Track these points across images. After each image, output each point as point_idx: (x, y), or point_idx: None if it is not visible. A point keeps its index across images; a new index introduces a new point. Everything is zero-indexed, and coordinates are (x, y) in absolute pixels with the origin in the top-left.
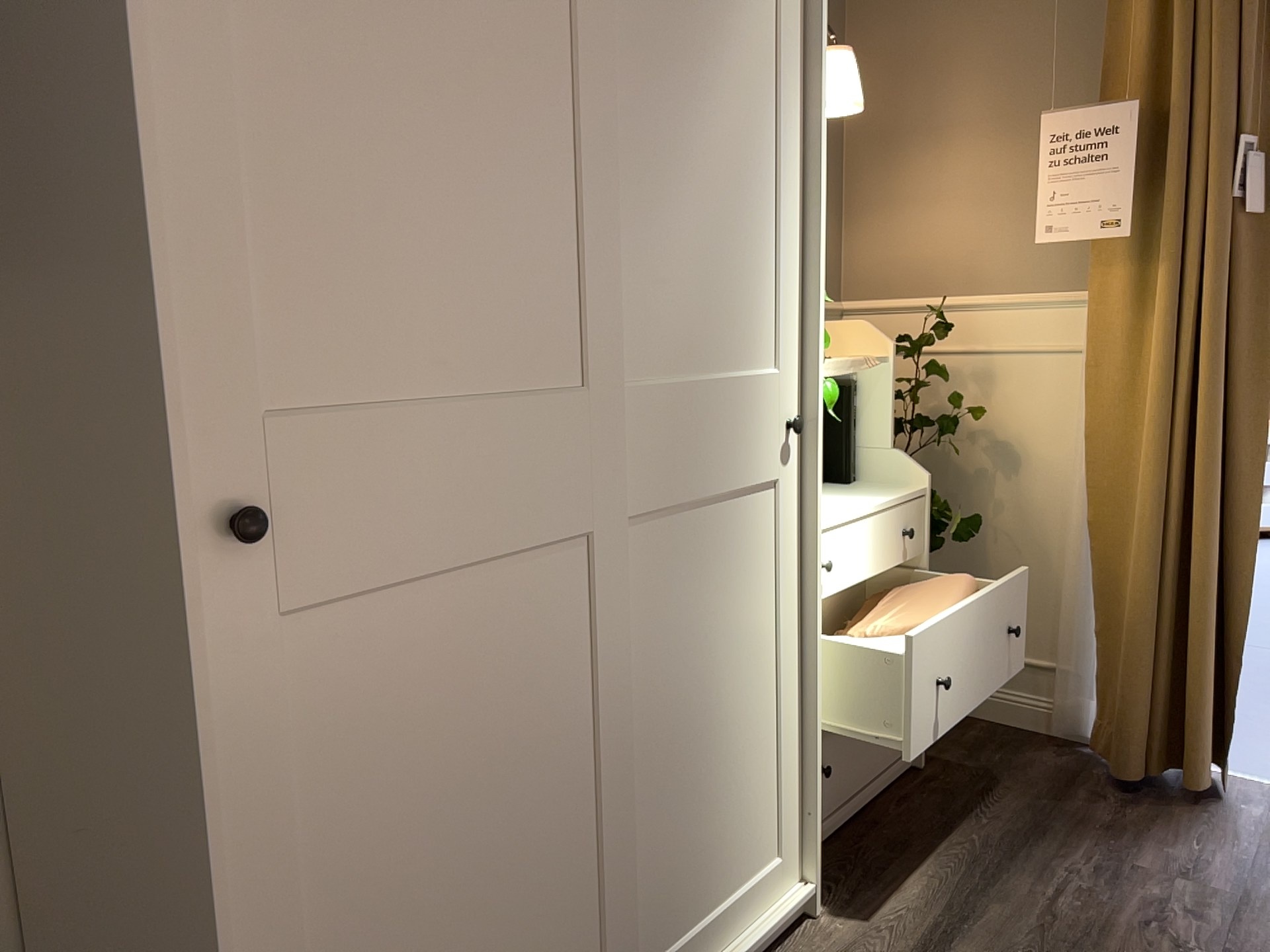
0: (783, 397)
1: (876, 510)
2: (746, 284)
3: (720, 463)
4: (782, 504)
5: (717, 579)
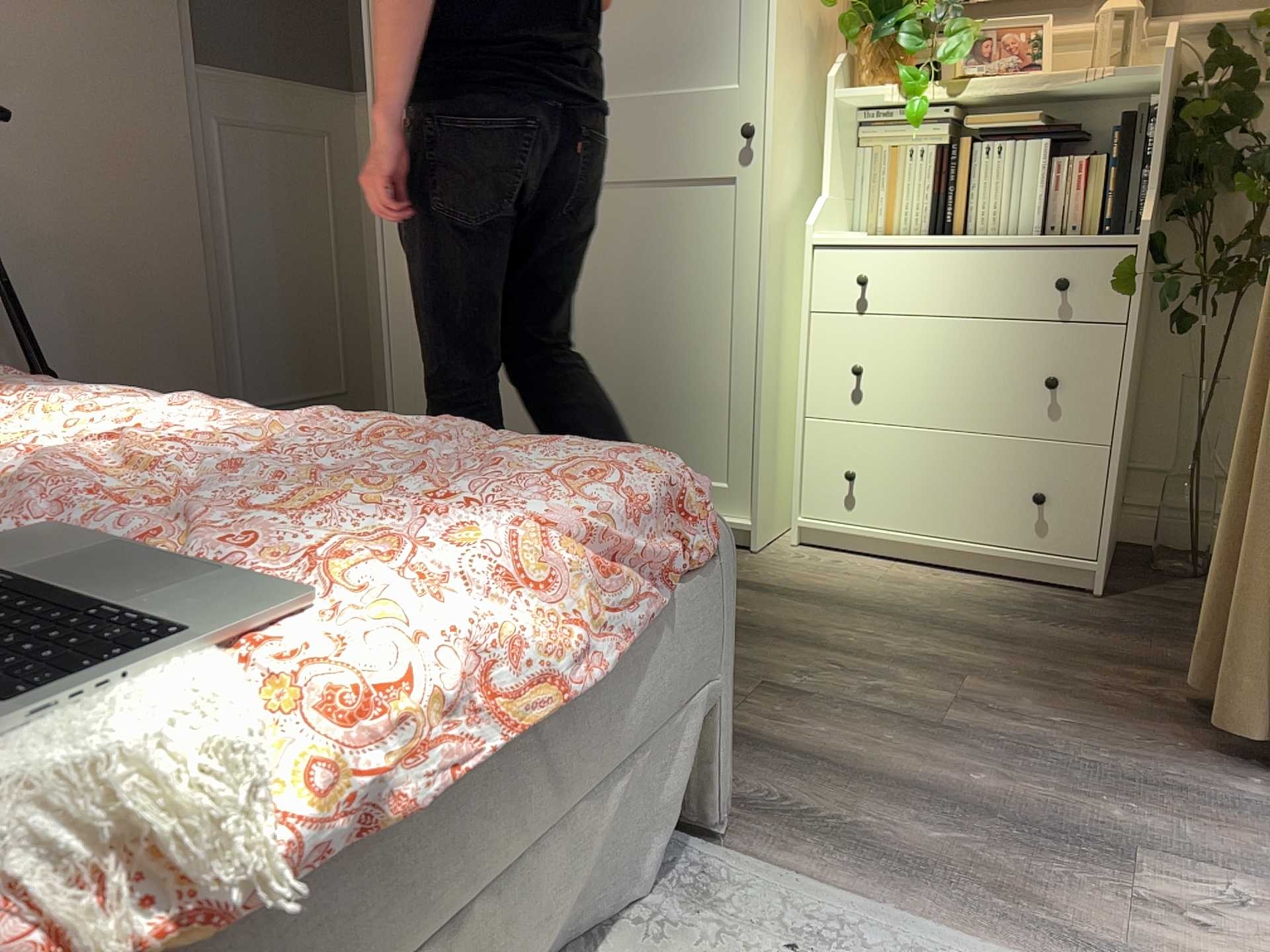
0: (745, 107)
1: (998, 248)
2: (702, 15)
3: (663, 157)
4: (742, 200)
5: (662, 244)
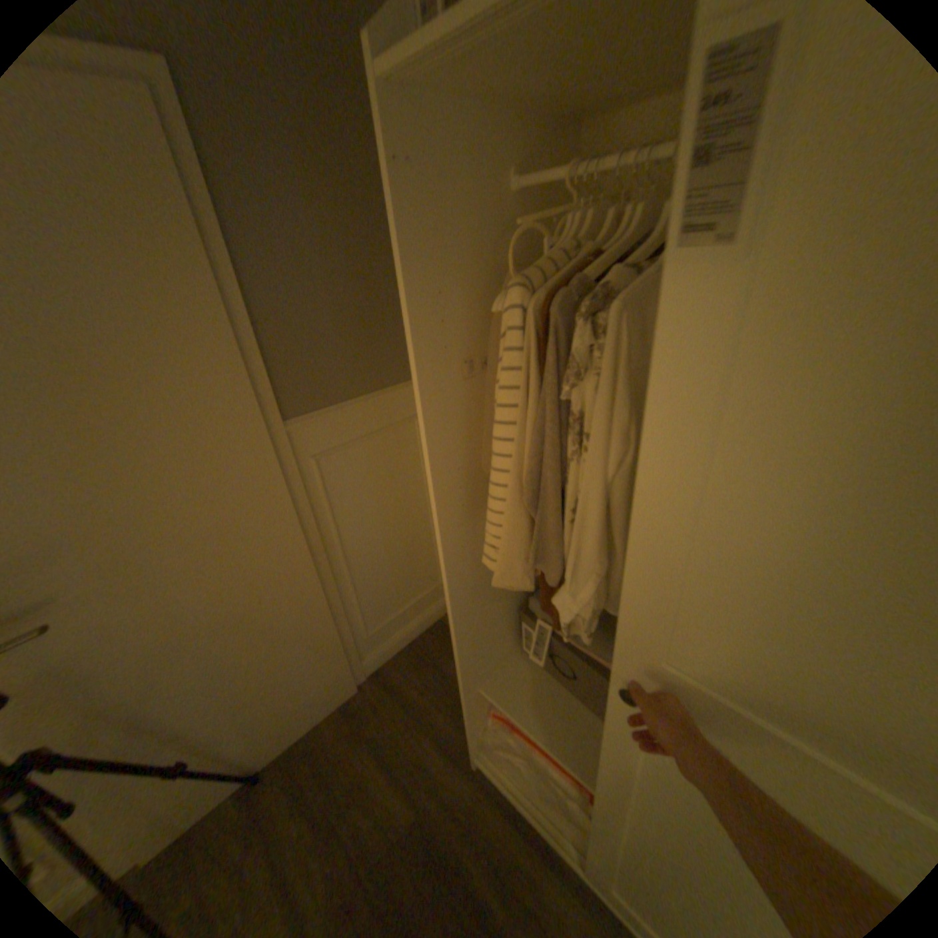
0: None
1: None
2: None
3: None
4: None
5: None
